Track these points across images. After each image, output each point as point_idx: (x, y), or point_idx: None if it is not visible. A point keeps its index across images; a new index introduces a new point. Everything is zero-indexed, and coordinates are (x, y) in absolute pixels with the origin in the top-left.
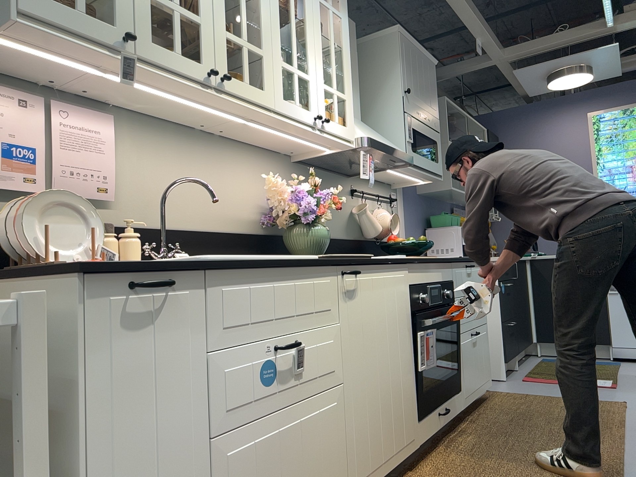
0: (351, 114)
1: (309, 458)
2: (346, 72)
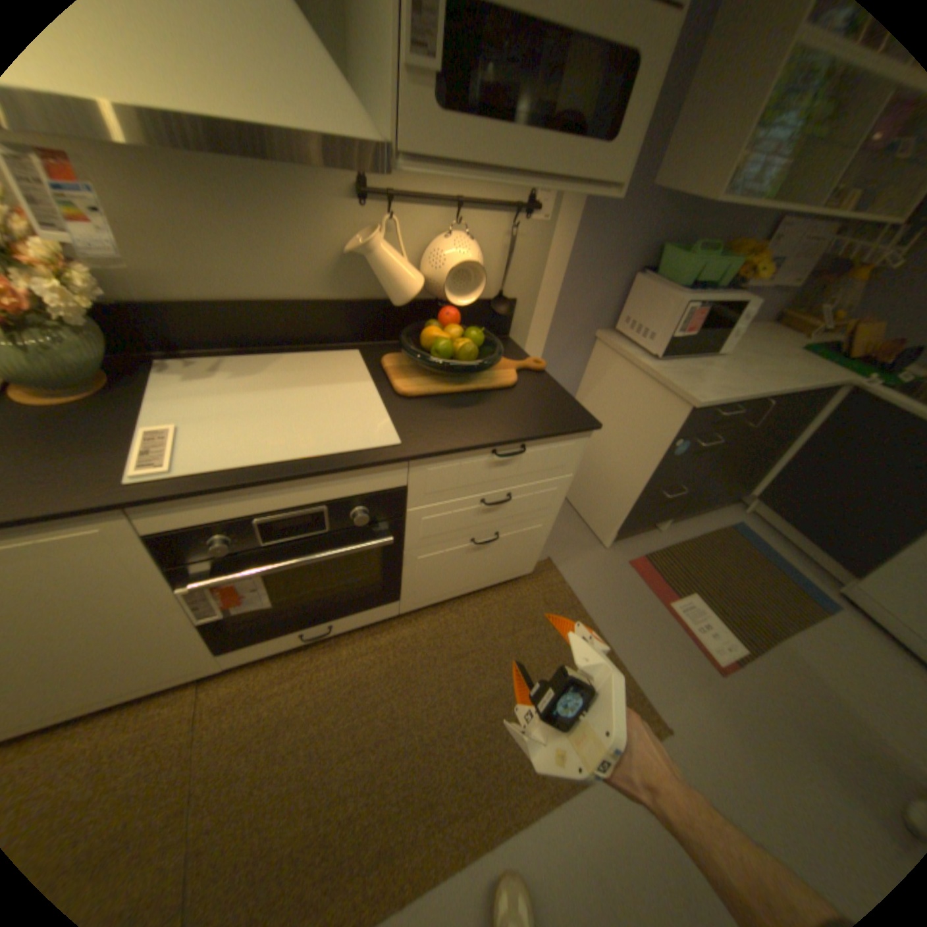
0: None
1: None
2: None
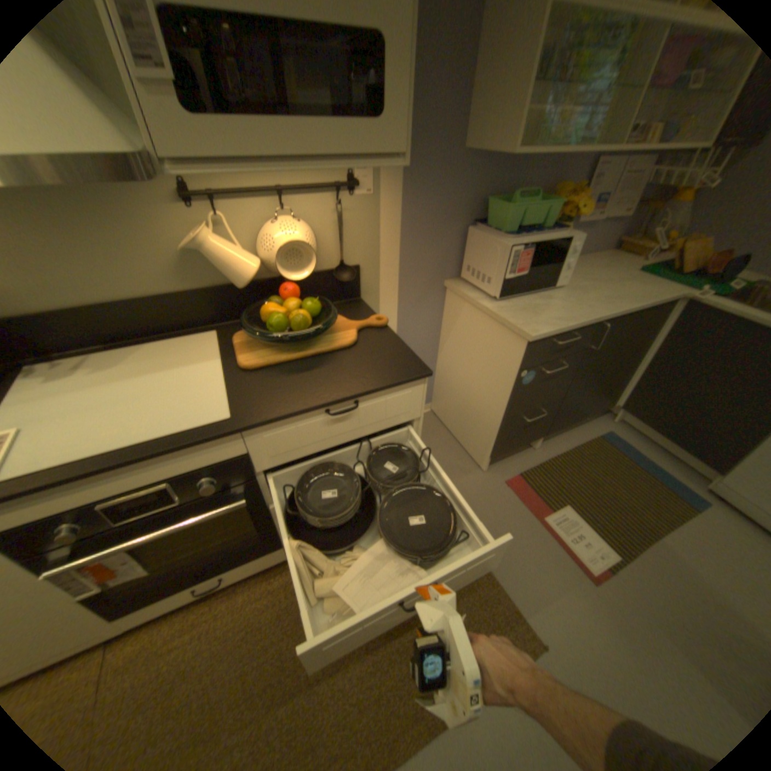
0: None
1: None
2: None
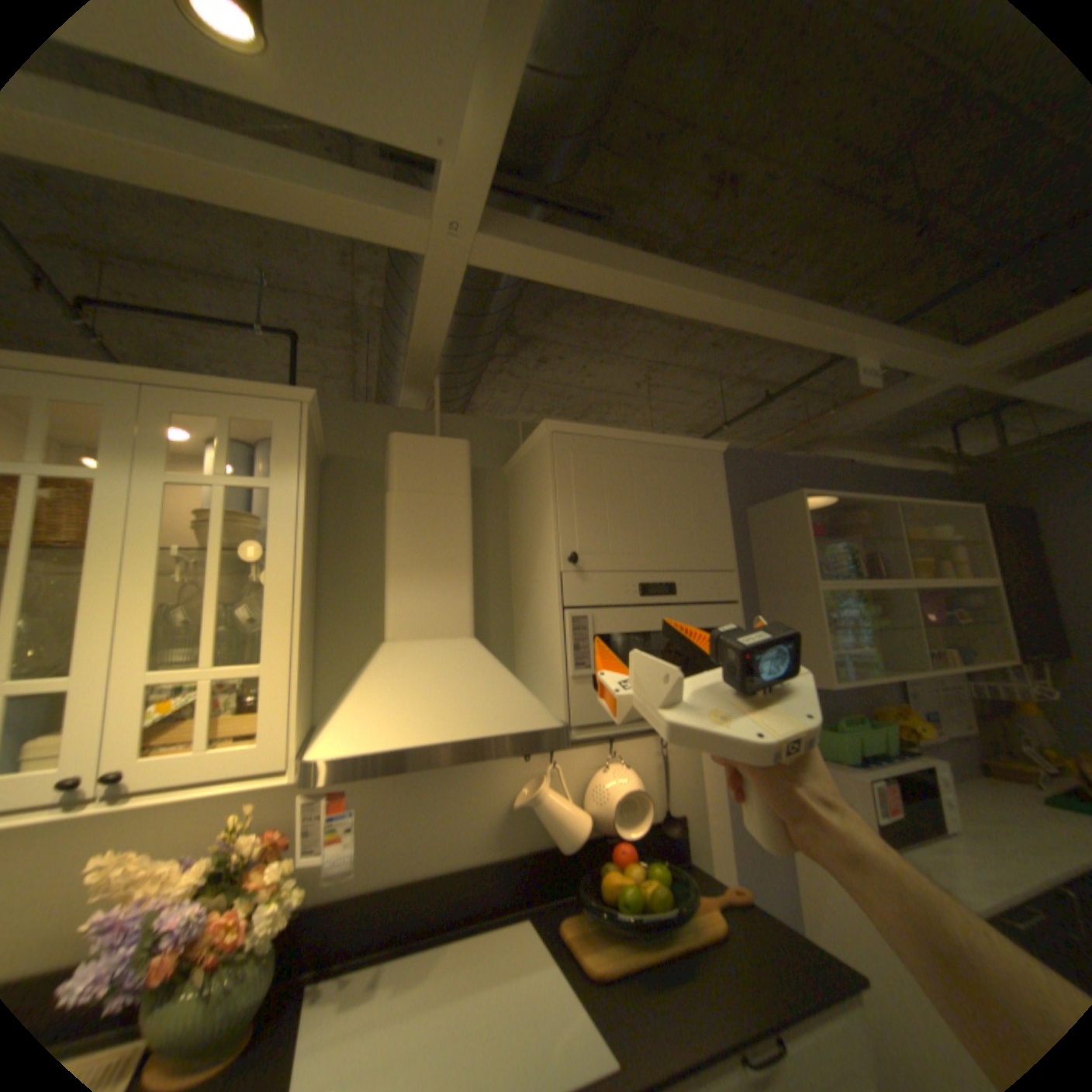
0: (279, 703)
1: None
2: (270, 606)
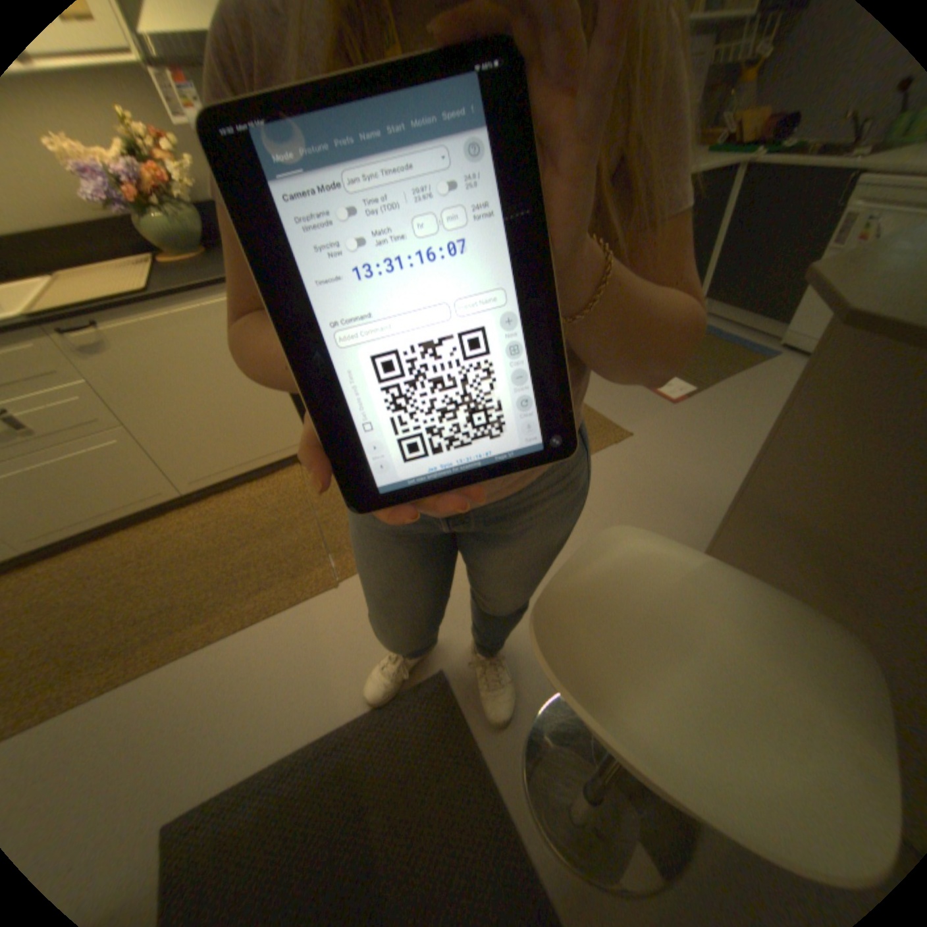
0: None
1: (91, 479)
2: None
